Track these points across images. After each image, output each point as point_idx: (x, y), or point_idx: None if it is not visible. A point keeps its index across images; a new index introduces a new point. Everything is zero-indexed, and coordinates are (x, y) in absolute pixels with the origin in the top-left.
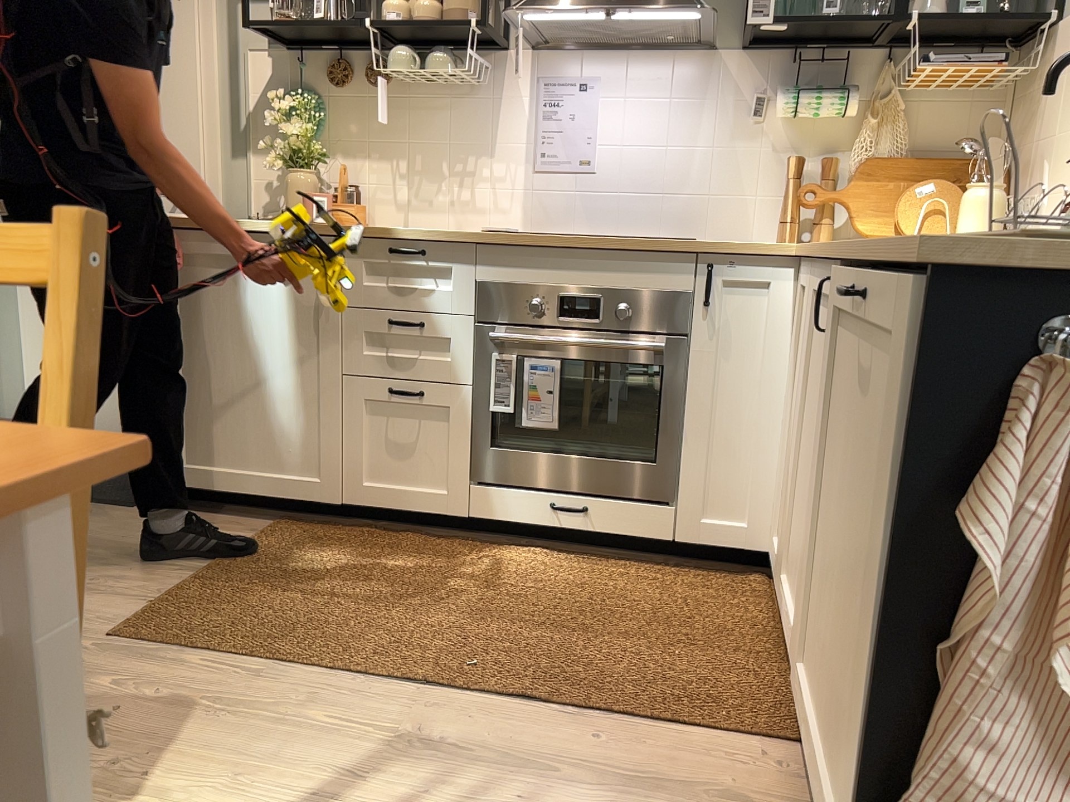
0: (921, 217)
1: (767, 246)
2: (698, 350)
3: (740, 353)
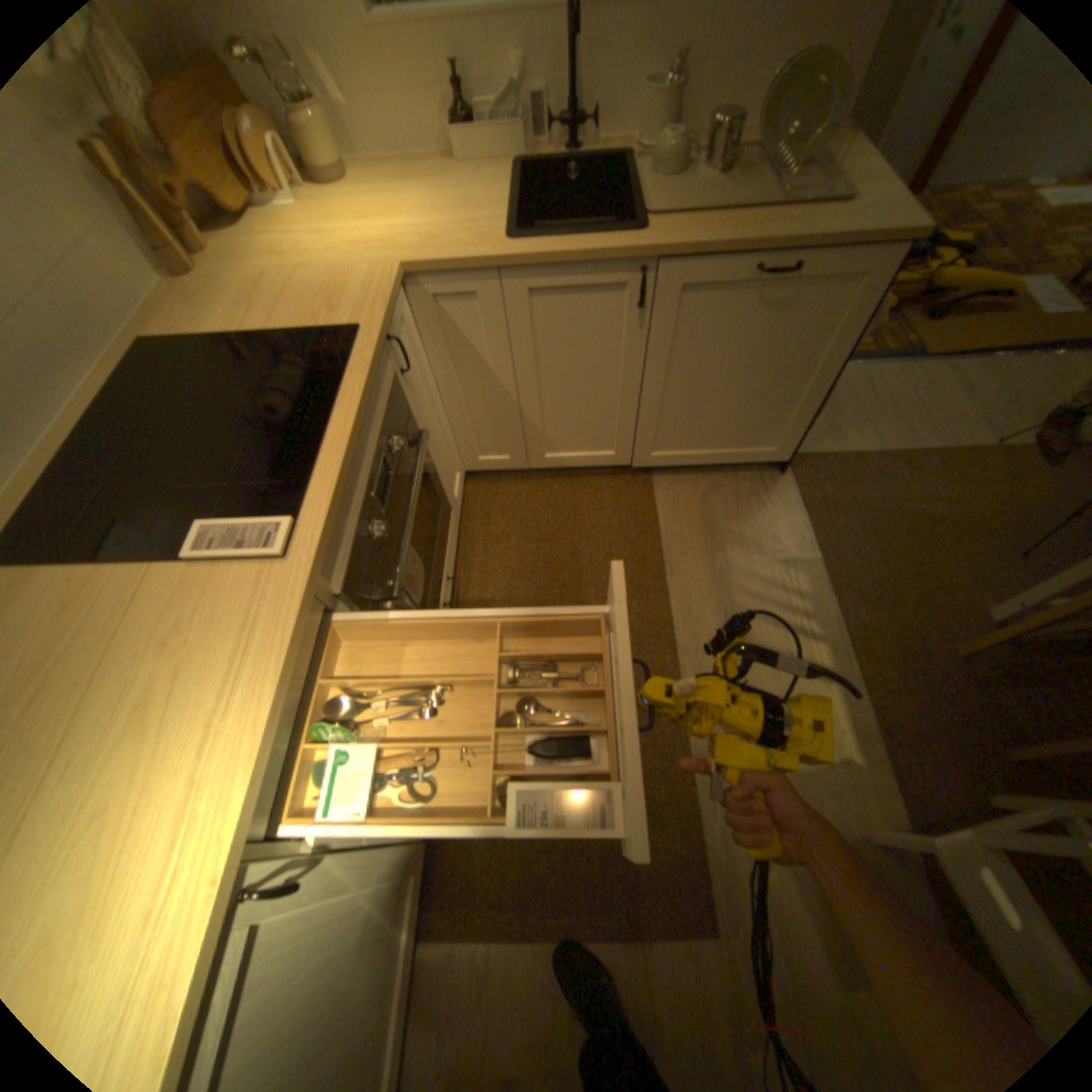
0: (278, 162)
1: (388, 281)
2: (411, 413)
3: (413, 387)
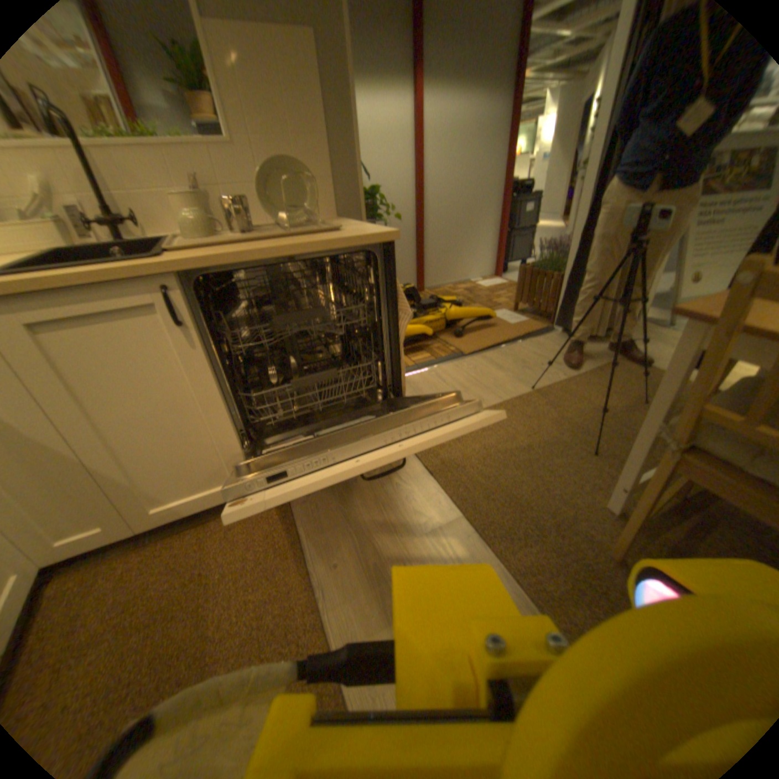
0: None
1: None
2: None
3: None
